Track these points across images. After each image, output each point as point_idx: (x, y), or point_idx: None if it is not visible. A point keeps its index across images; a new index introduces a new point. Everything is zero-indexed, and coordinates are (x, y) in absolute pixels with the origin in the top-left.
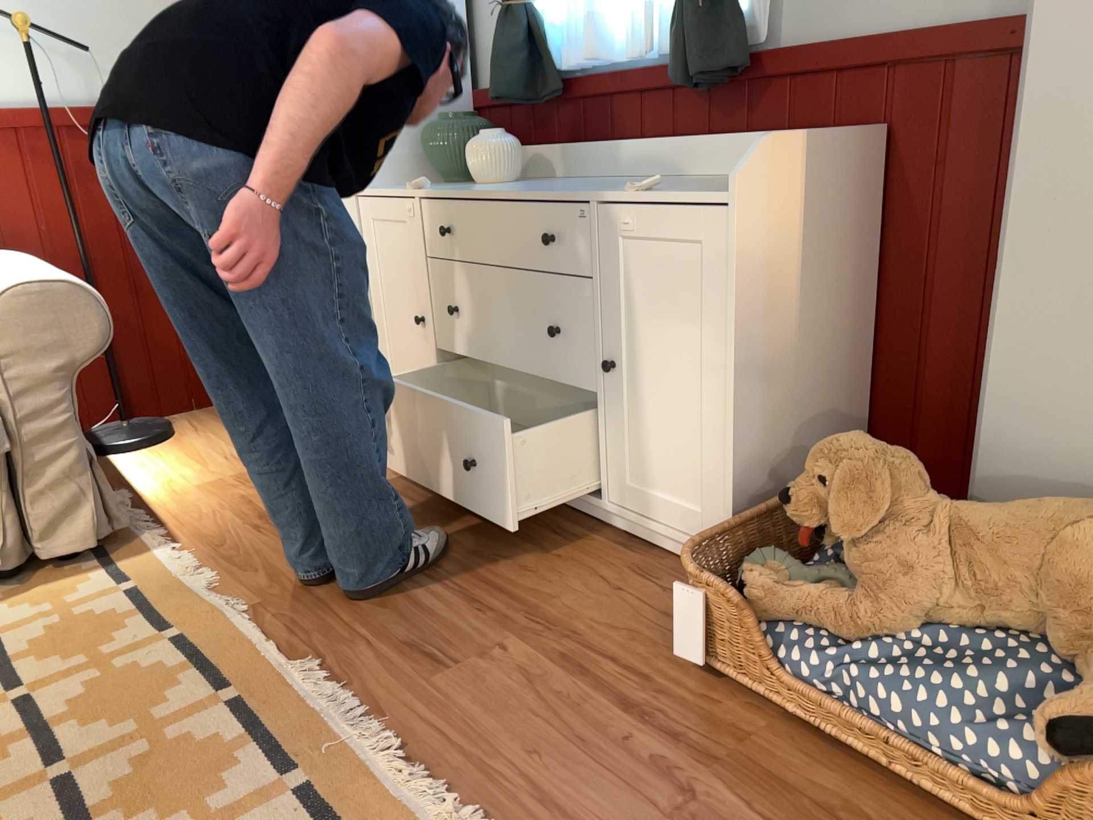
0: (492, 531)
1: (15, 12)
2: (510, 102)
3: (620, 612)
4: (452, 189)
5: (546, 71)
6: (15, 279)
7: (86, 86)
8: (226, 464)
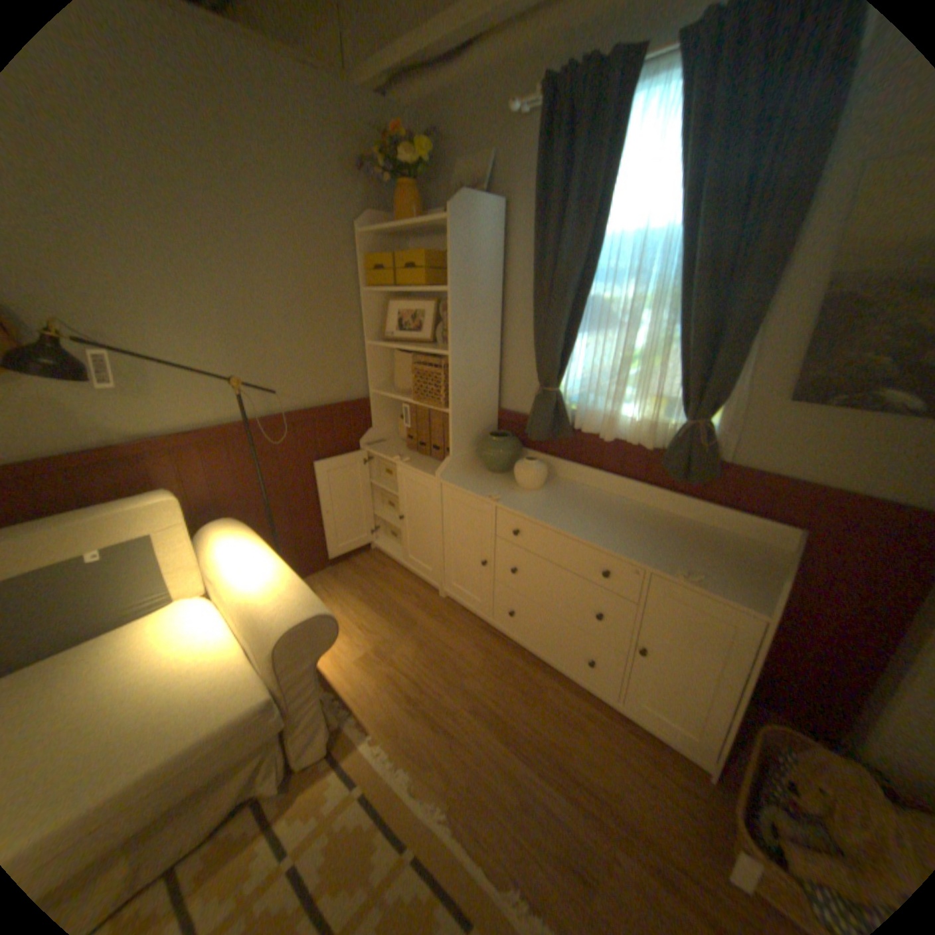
0: (553, 719)
1: (221, 362)
2: (542, 441)
3: (666, 815)
4: (517, 504)
5: (563, 423)
6: (276, 609)
7: (263, 402)
8: (362, 636)
